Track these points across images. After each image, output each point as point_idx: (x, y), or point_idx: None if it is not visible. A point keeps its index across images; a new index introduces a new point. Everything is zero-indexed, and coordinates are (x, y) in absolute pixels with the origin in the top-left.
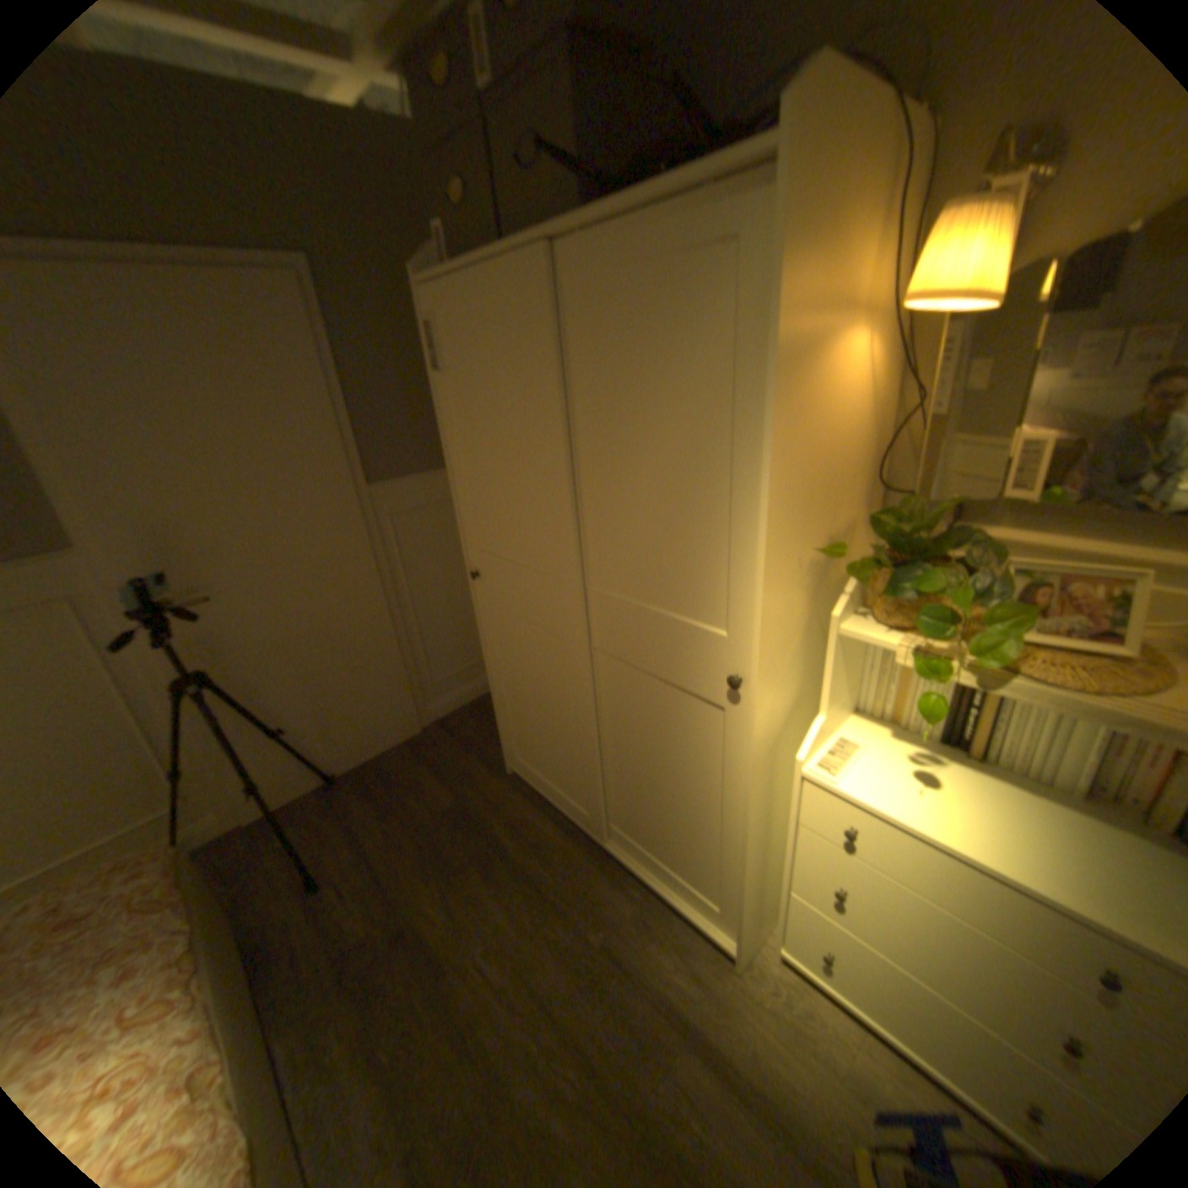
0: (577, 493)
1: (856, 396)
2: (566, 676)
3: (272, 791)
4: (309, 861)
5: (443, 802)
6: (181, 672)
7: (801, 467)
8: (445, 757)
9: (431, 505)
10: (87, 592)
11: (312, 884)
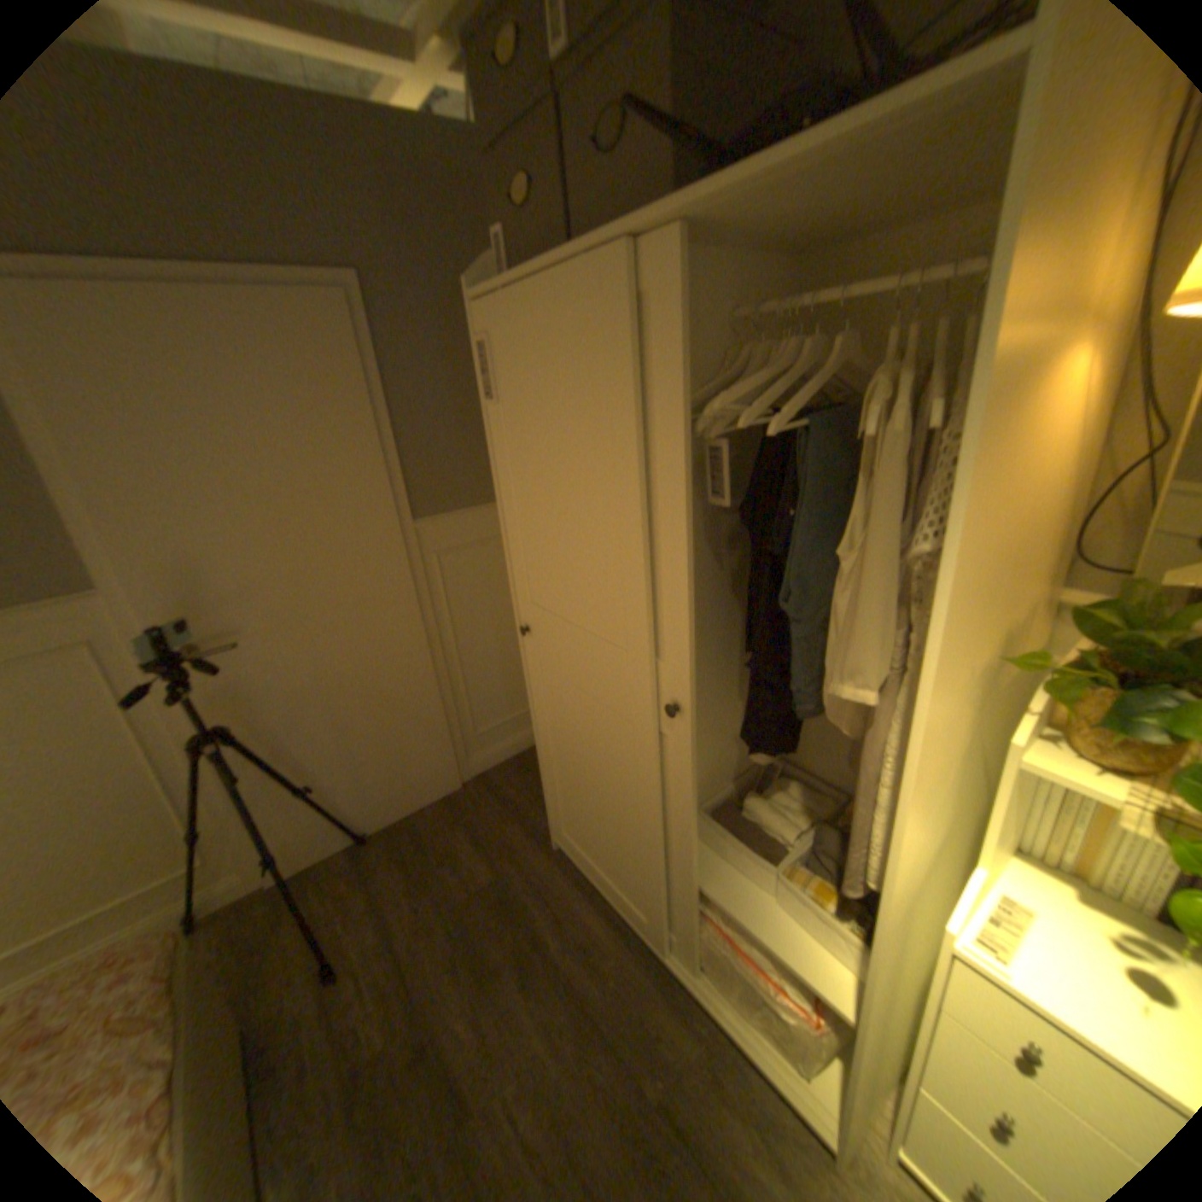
0: (654, 552)
1: (1066, 440)
2: (628, 763)
3: (299, 852)
4: (330, 942)
5: (481, 880)
6: (207, 723)
7: (994, 544)
8: (486, 822)
9: (483, 542)
10: (111, 637)
11: (330, 972)
